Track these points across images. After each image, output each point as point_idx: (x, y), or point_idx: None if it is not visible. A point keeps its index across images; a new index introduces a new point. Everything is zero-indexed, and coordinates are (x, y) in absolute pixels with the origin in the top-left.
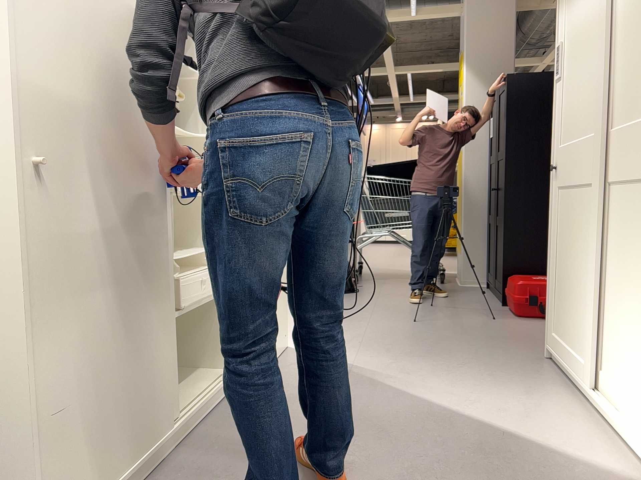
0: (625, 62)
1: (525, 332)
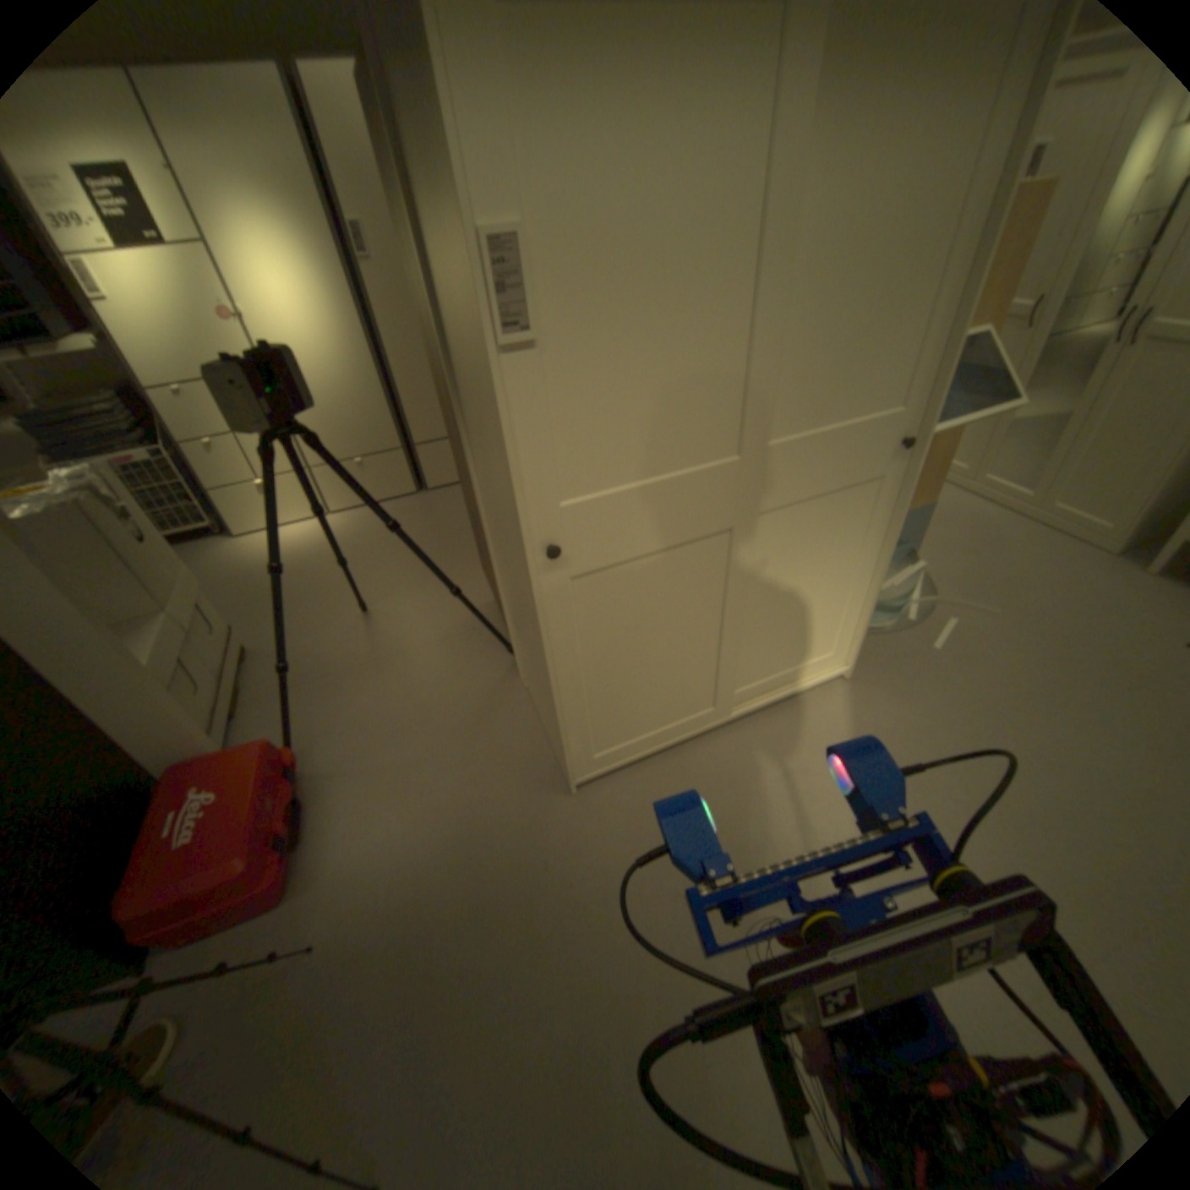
0: (820, 338)
1: (422, 853)
